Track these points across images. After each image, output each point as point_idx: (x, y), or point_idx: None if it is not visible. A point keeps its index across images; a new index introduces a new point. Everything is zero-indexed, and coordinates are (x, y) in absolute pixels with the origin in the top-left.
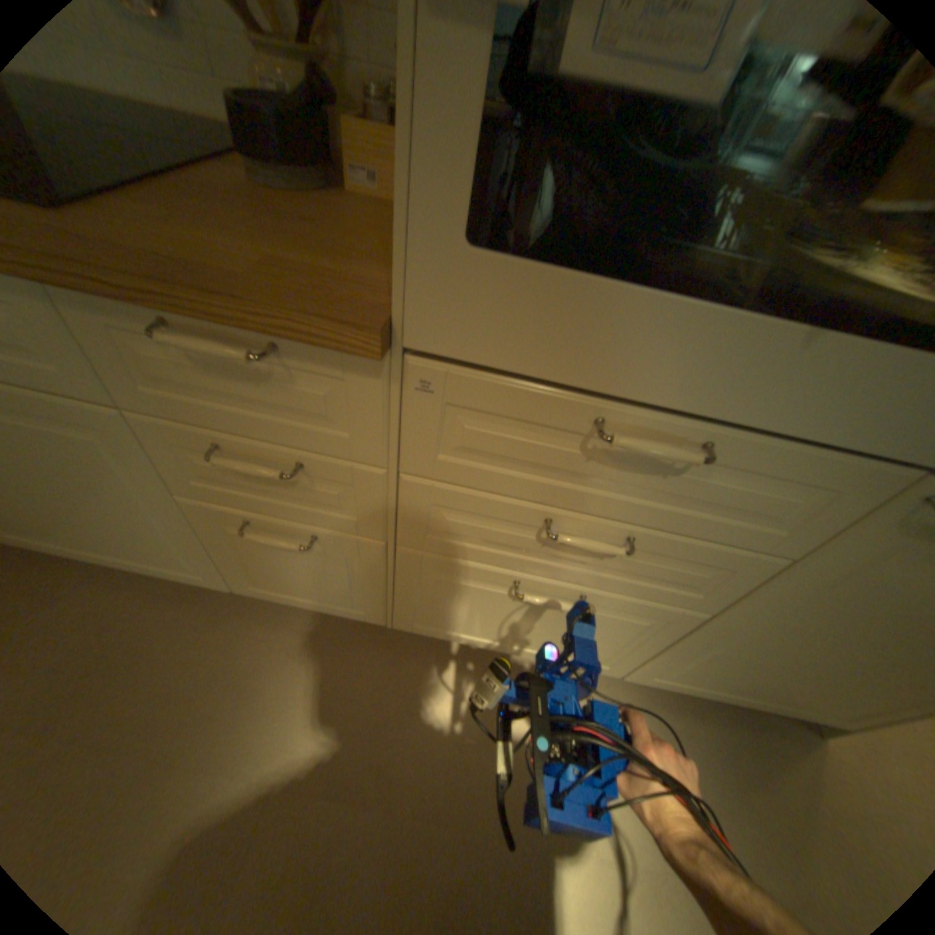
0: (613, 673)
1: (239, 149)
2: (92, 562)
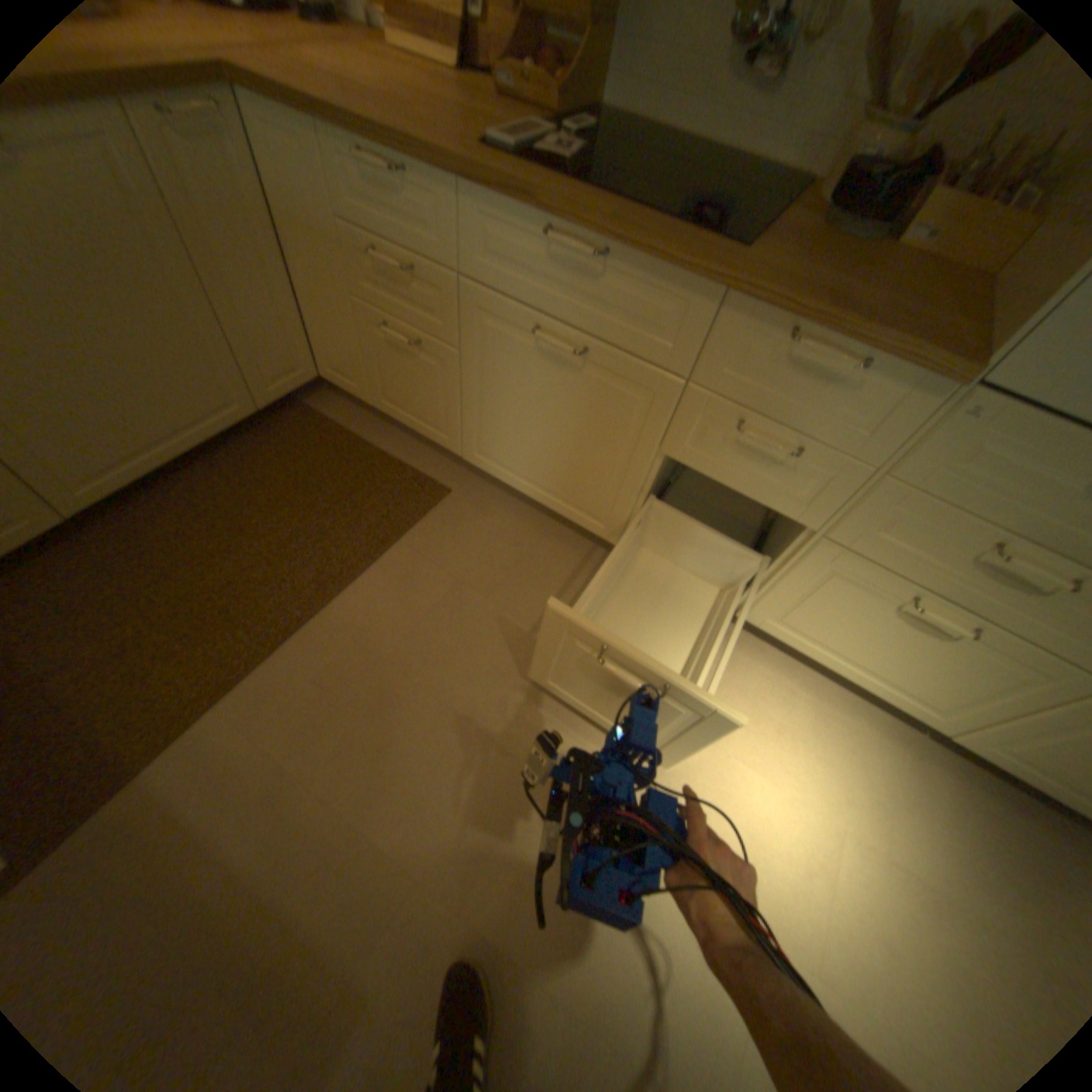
0: (946, 728)
1: (840, 202)
2: (520, 491)
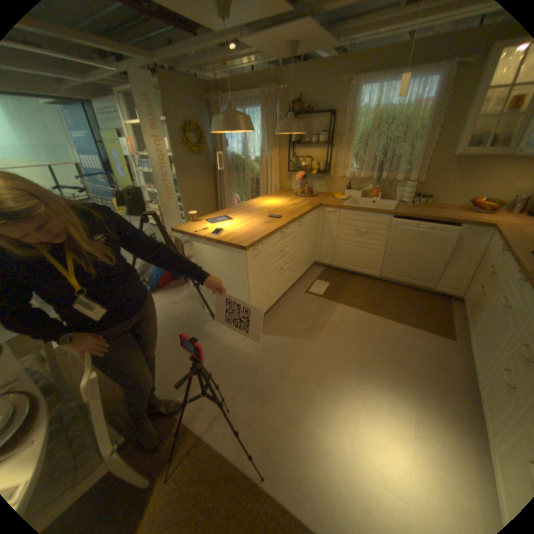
0: None
1: None
2: (473, 356)
